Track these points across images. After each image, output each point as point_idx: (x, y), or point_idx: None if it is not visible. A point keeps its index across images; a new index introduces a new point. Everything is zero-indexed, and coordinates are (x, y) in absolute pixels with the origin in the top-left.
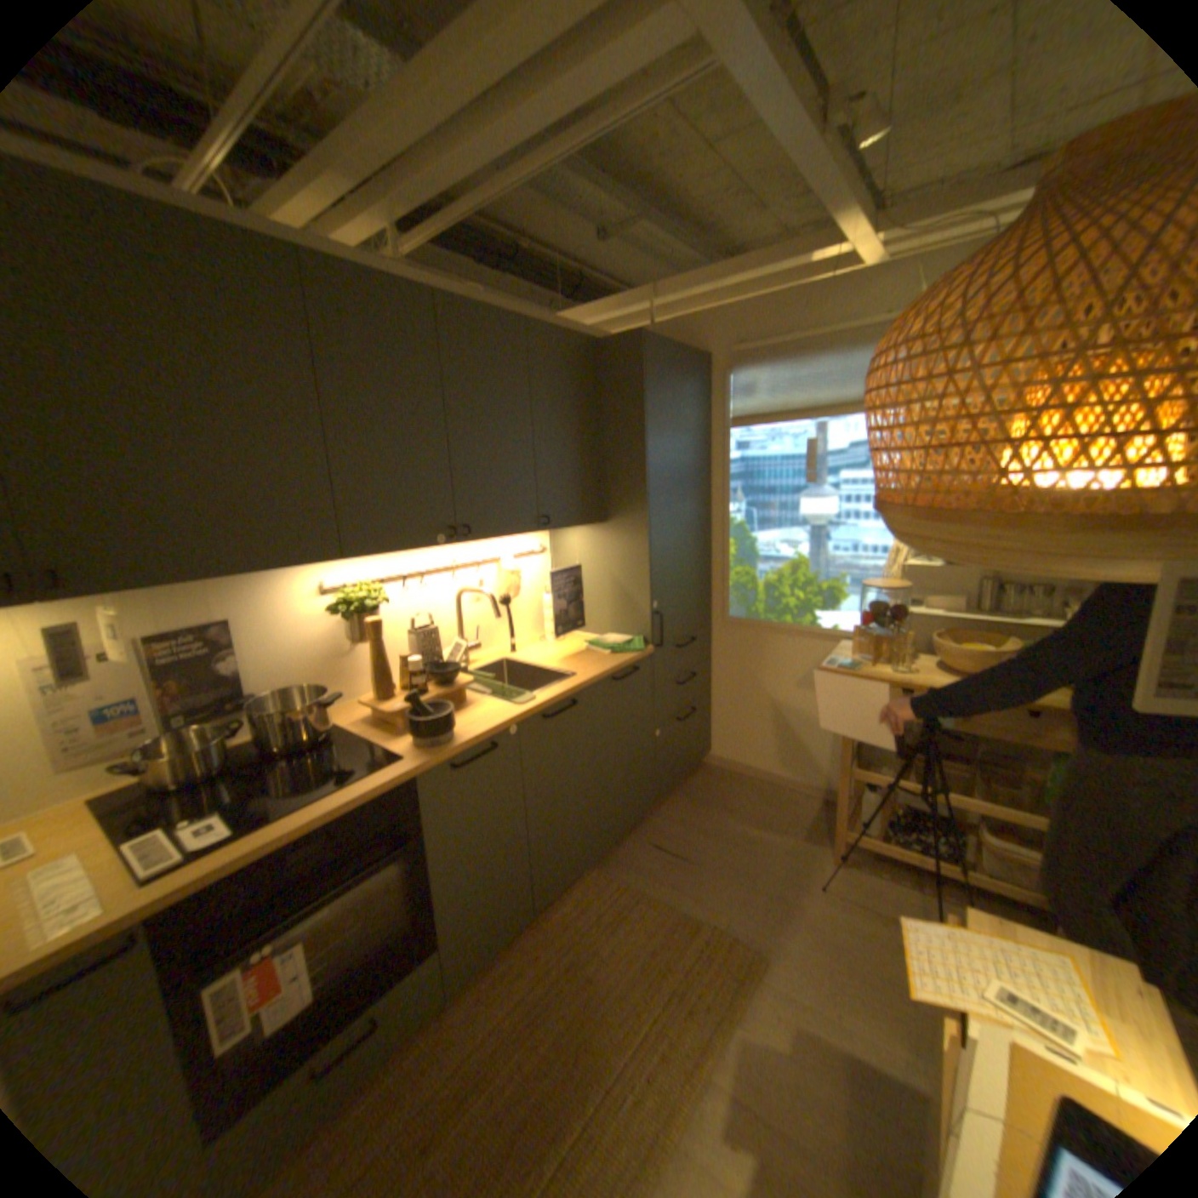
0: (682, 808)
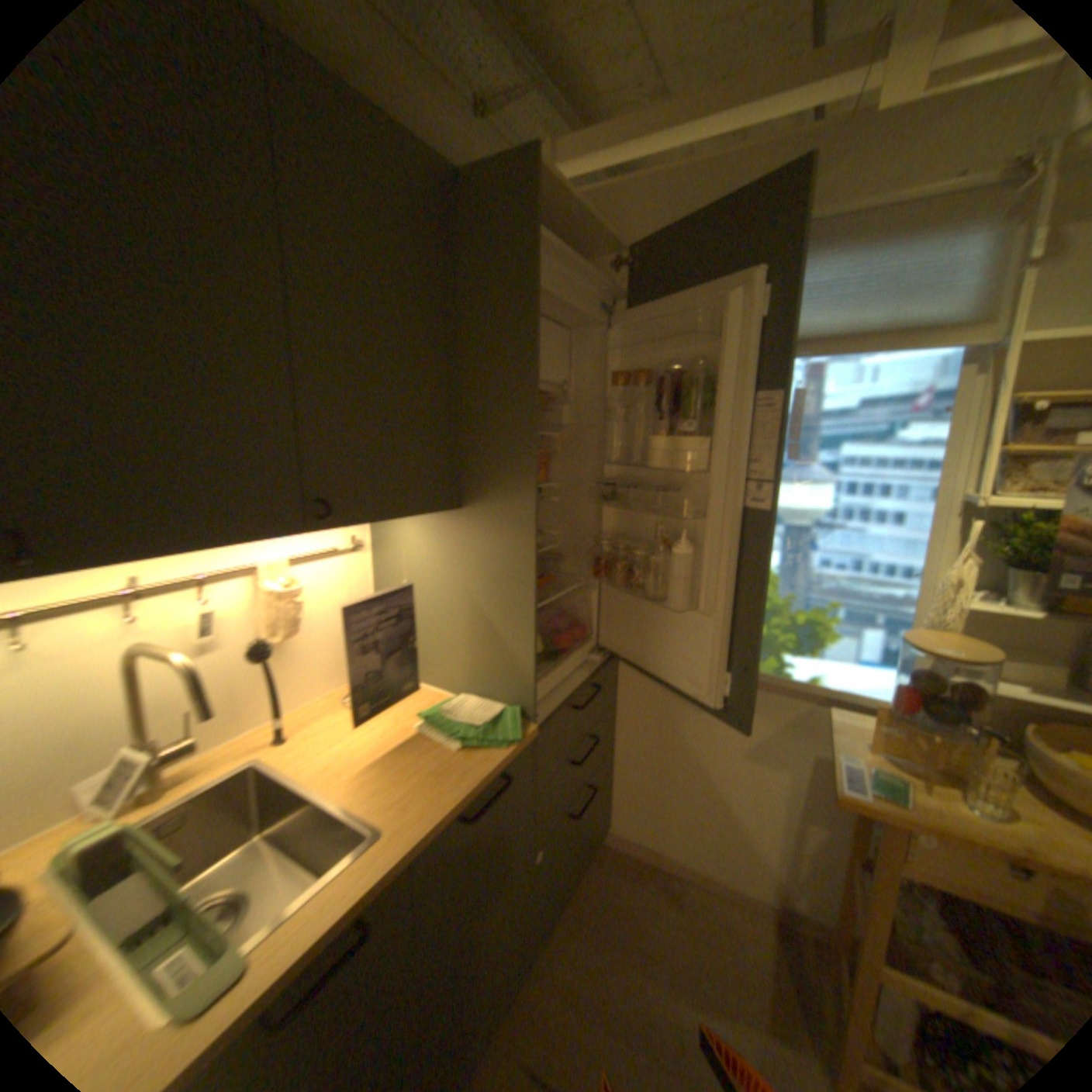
0: (574, 953)
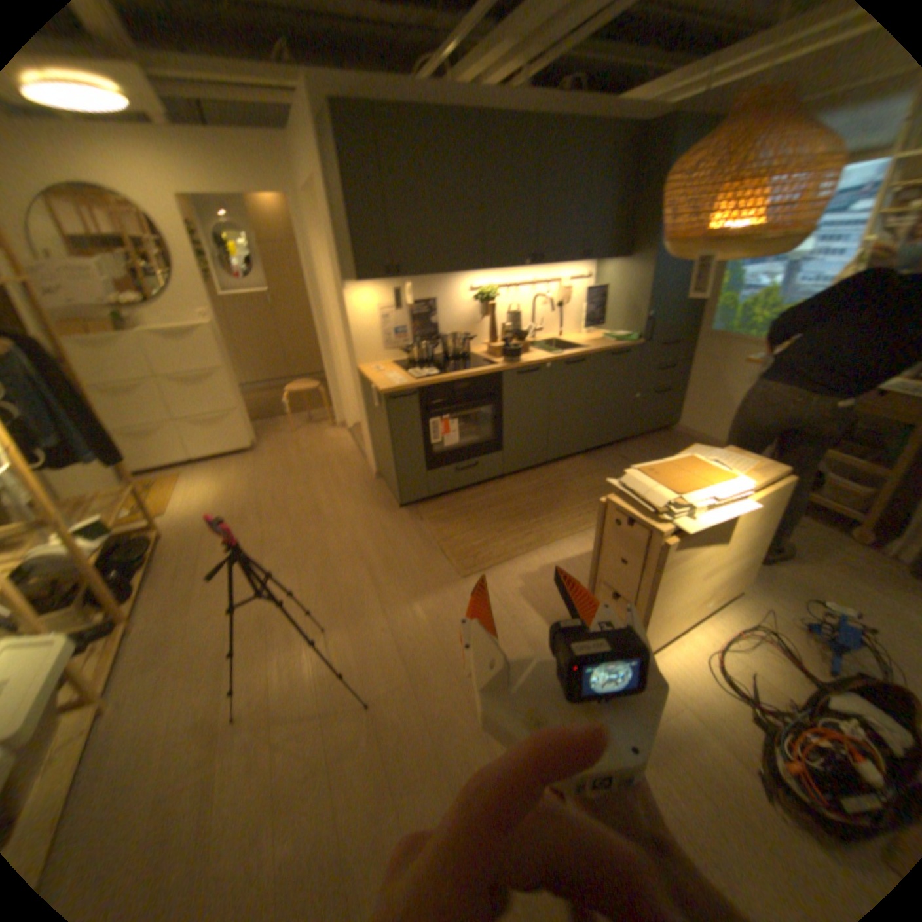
0: (645, 445)
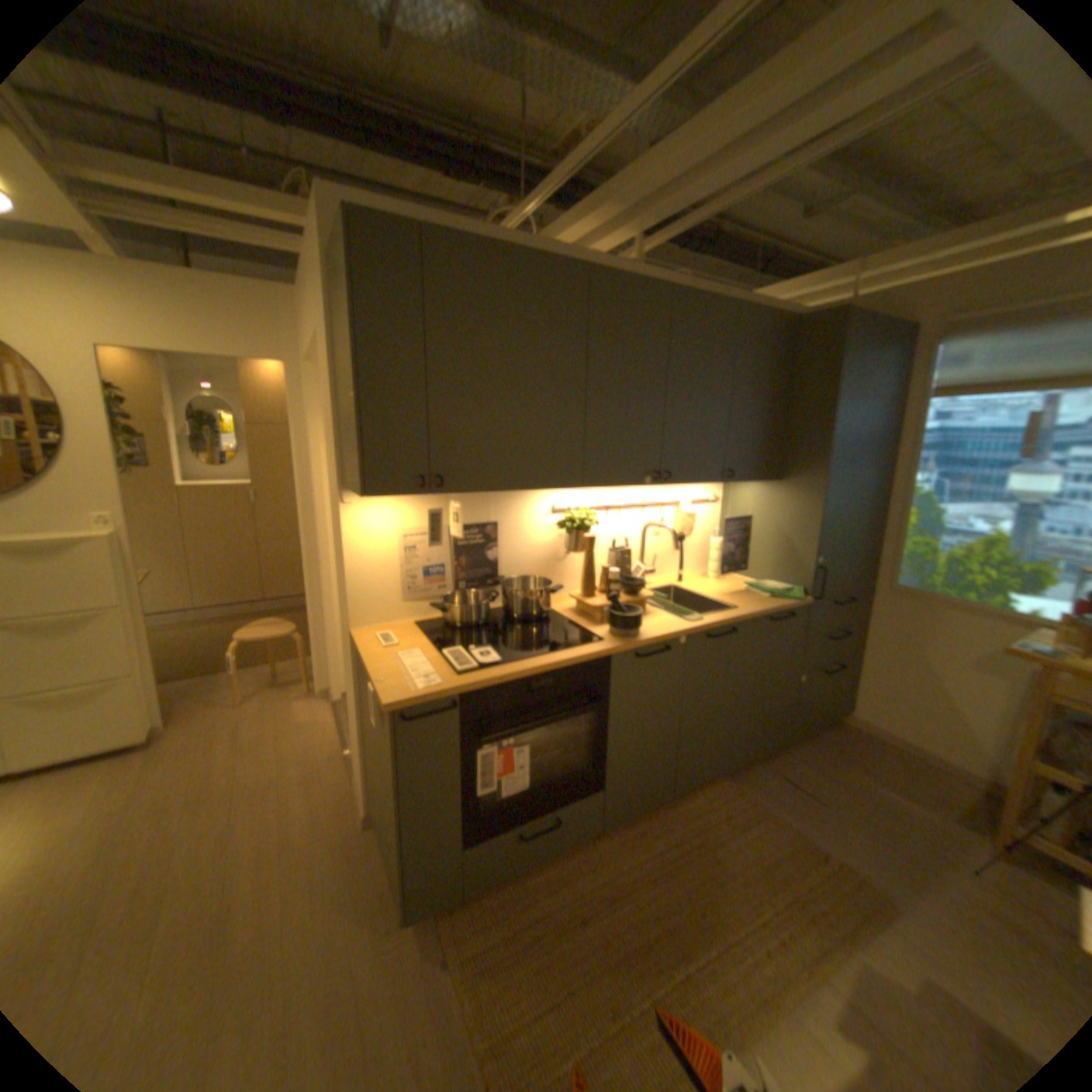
0: (818, 755)
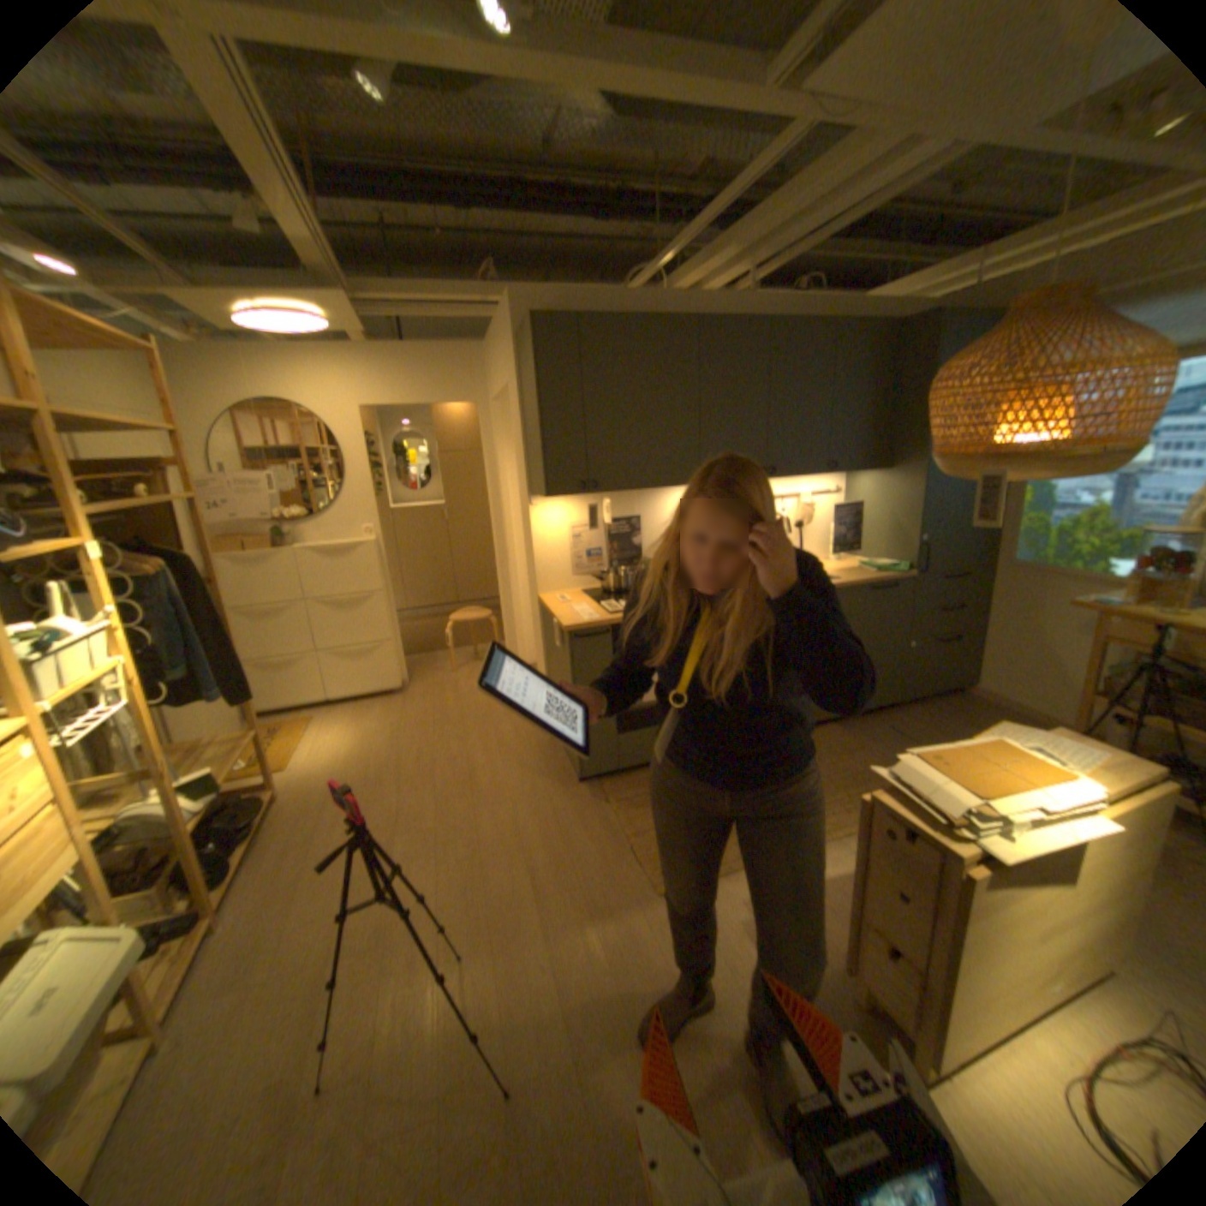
0: (930, 714)
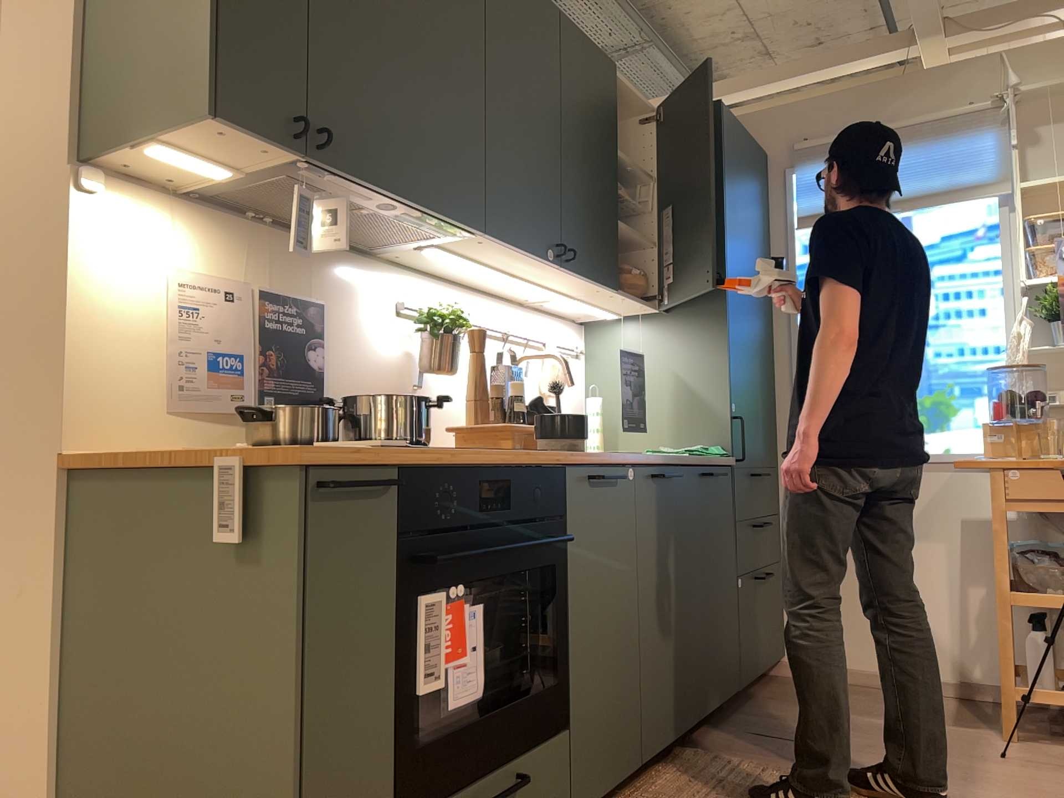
0: (772, 705)
